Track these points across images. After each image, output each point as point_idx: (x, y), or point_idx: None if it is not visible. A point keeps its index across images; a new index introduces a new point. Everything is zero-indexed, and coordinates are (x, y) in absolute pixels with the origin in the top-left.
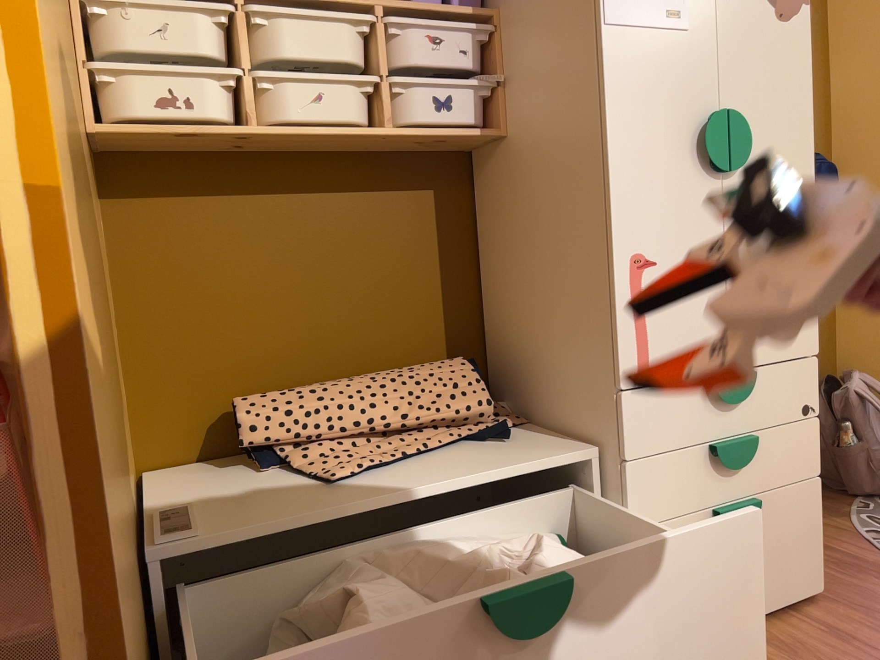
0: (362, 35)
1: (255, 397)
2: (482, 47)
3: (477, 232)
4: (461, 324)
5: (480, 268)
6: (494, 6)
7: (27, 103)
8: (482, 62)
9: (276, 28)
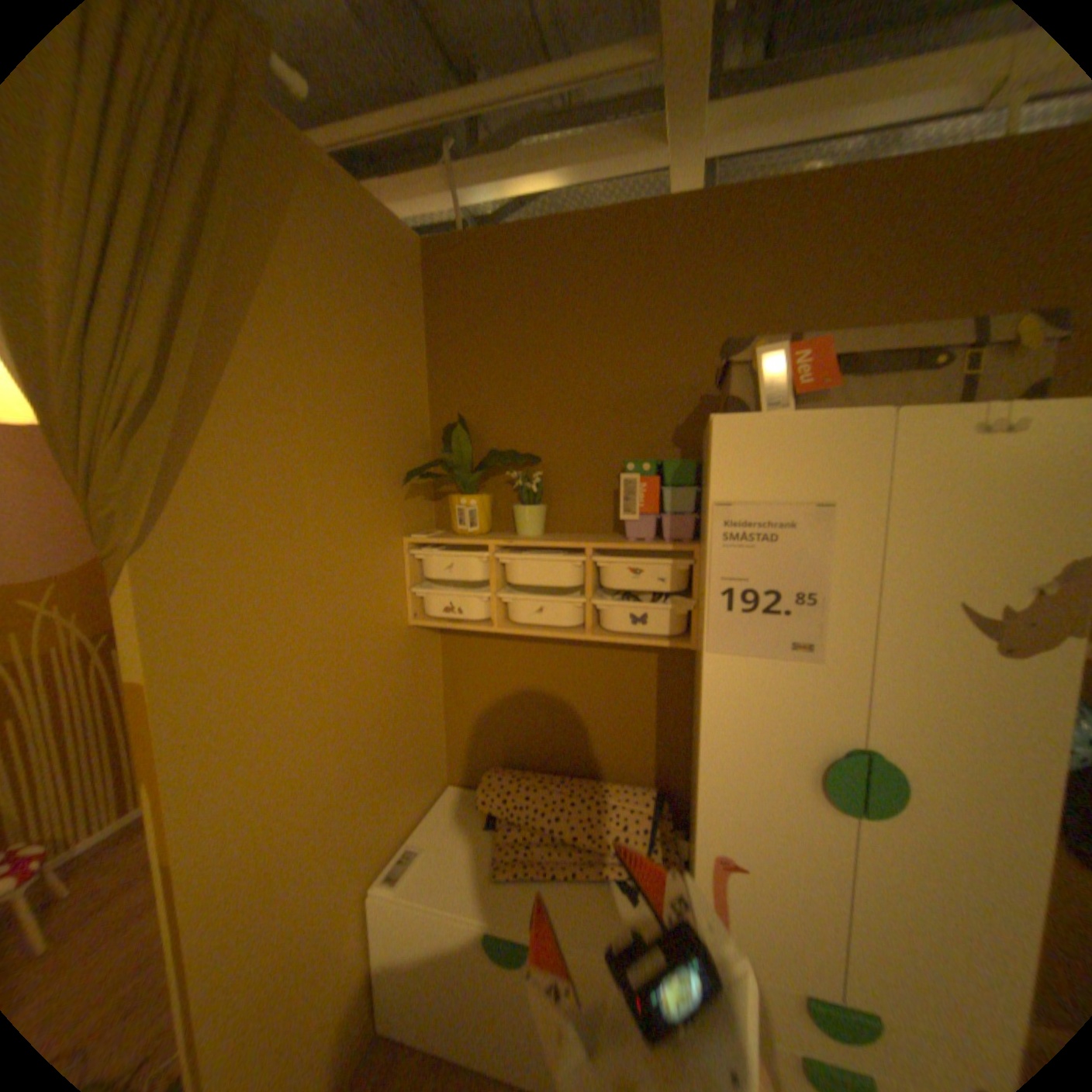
0: (576, 566)
1: (496, 777)
2: (683, 574)
3: (693, 695)
4: (669, 760)
5: (692, 723)
6: (696, 542)
7: (168, 822)
8: (681, 586)
9: (514, 564)
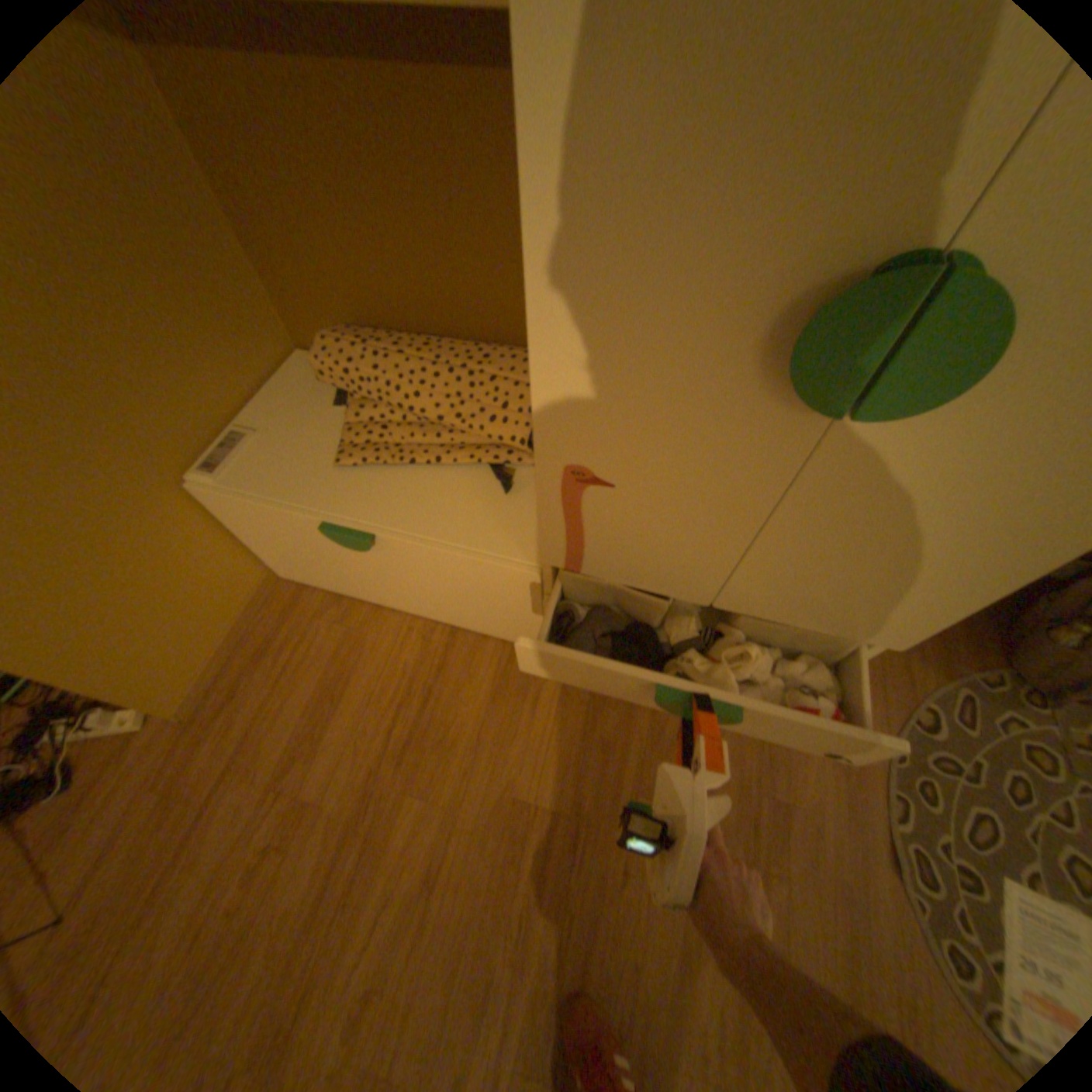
0: None
1: (332, 338)
2: None
3: None
4: None
5: None
6: None
7: None
8: None
9: None
